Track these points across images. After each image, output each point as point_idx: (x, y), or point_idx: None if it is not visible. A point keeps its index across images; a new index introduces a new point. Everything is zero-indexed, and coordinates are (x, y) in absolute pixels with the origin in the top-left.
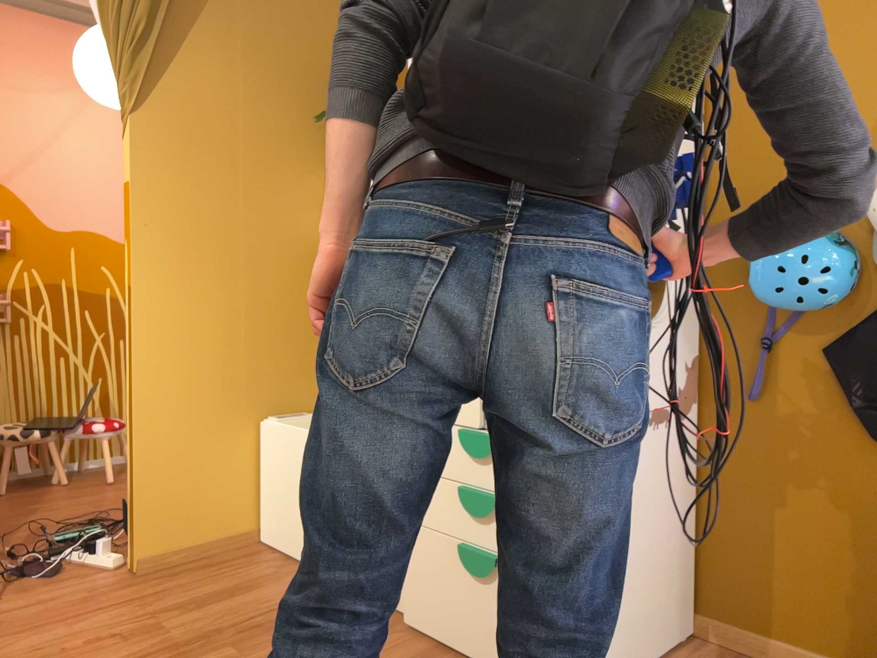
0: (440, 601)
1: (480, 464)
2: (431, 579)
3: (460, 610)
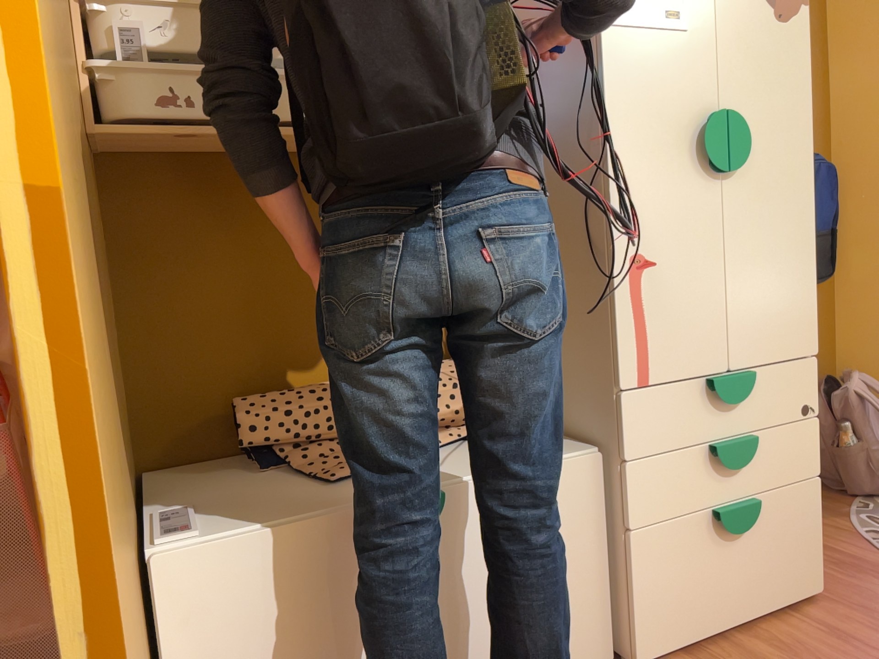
0: (690, 595)
1: (732, 409)
2: (676, 578)
3: (714, 586)
